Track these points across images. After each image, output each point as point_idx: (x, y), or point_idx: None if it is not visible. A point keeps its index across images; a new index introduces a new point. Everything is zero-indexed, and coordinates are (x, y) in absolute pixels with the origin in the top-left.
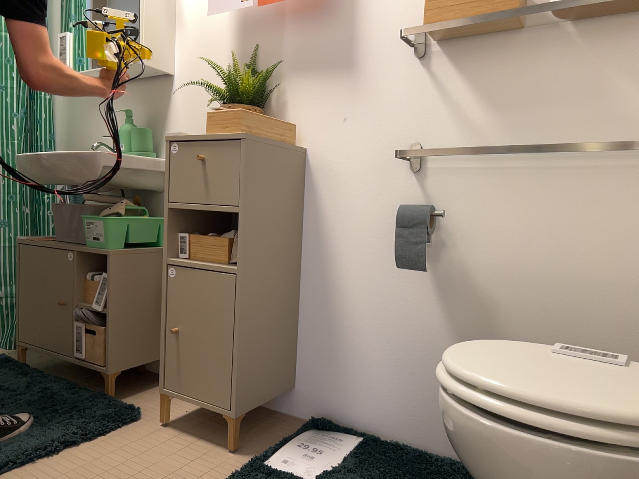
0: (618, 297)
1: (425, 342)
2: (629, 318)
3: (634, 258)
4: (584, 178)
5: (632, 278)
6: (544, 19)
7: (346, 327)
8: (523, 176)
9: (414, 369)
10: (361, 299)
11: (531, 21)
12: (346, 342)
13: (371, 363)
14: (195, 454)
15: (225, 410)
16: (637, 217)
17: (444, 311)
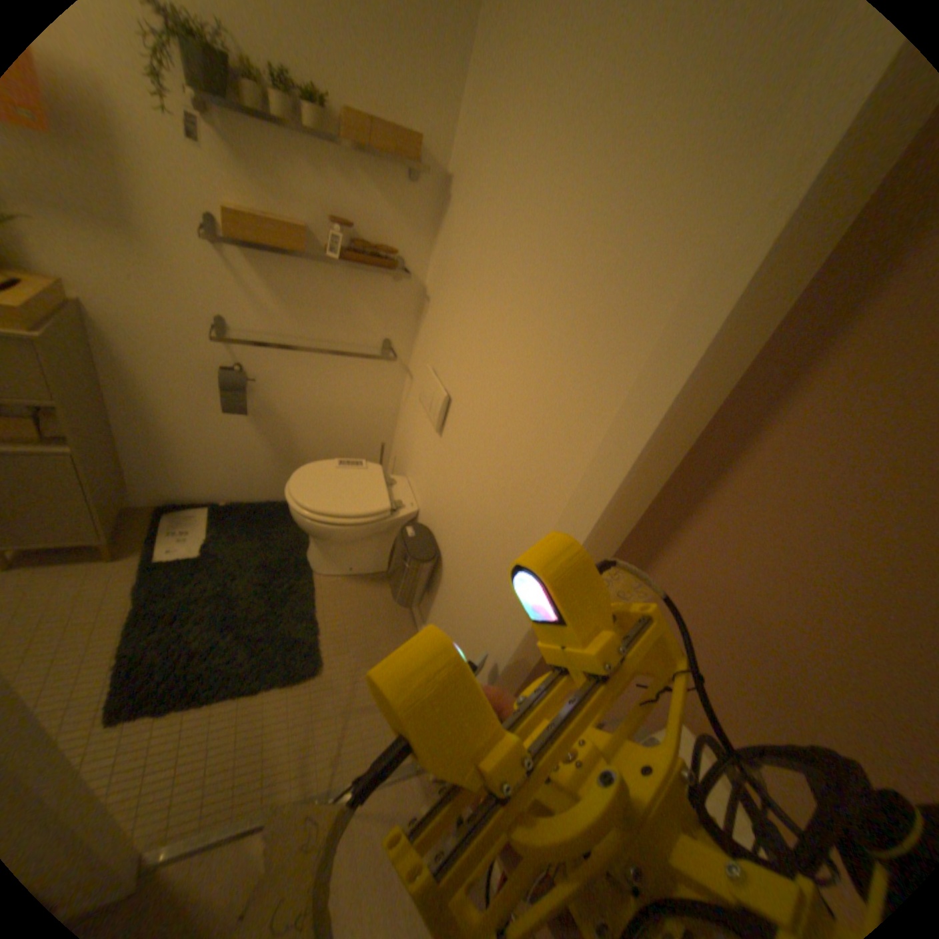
0: (359, 417)
1: (246, 449)
2: (363, 426)
3: (367, 399)
4: (345, 358)
5: (366, 408)
6: (323, 246)
7: (174, 448)
8: (309, 352)
9: (240, 465)
10: (186, 429)
11: (314, 244)
12: (176, 457)
13: (202, 466)
14: (81, 583)
15: (92, 545)
16: (370, 380)
17: (258, 431)
